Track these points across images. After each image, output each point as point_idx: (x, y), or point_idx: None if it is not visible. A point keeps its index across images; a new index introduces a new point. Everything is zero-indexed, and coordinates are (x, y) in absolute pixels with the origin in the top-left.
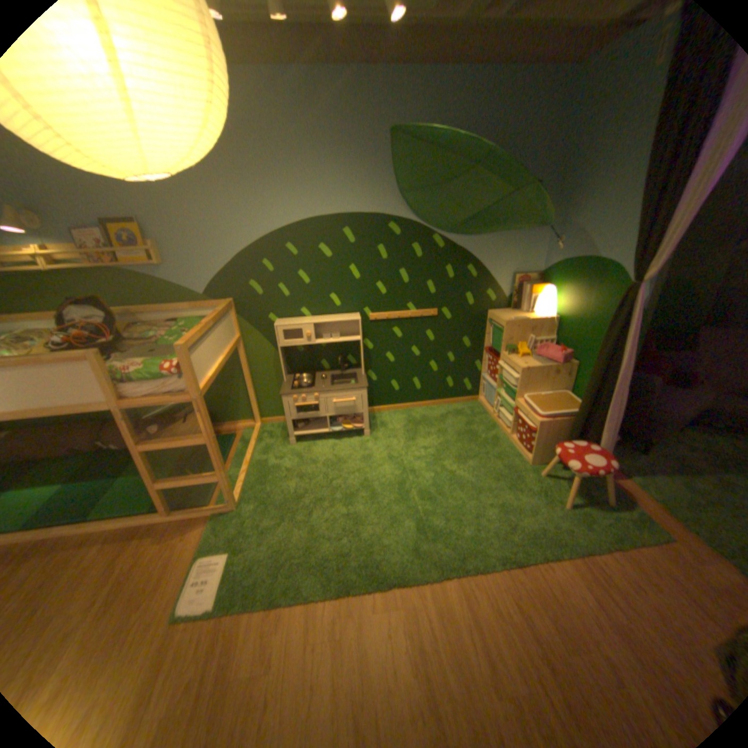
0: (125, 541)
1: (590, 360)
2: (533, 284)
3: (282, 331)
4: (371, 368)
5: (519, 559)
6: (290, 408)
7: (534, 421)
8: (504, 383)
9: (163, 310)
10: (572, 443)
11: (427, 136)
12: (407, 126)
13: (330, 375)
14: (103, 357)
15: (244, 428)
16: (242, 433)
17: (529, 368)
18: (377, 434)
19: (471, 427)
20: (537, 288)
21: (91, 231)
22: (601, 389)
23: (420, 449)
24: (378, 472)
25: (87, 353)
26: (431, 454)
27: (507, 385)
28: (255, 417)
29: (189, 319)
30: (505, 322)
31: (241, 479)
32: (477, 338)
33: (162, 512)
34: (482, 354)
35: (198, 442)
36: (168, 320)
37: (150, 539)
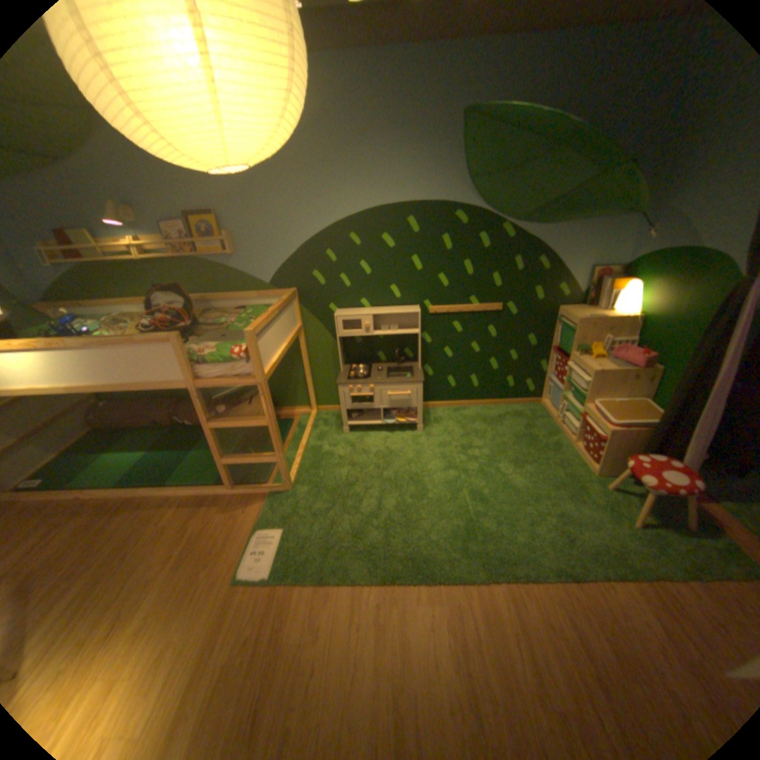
0: (195, 508)
1: (679, 366)
2: (615, 278)
3: (341, 322)
4: (428, 363)
5: (576, 573)
6: (345, 398)
7: (604, 429)
8: (572, 386)
9: (233, 298)
10: (649, 457)
11: (505, 115)
12: (483, 105)
13: (386, 368)
14: (181, 340)
15: (301, 414)
16: (299, 419)
17: (603, 371)
18: (429, 430)
19: (531, 431)
20: (620, 283)
21: (174, 223)
22: (690, 400)
23: (474, 449)
24: (429, 468)
25: (170, 335)
26: (485, 455)
27: (575, 388)
28: (311, 404)
29: (256, 307)
30: (579, 320)
31: (297, 462)
32: (544, 336)
33: (227, 485)
34: (549, 353)
35: (260, 424)
36: (237, 308)
37: (215, 508)
